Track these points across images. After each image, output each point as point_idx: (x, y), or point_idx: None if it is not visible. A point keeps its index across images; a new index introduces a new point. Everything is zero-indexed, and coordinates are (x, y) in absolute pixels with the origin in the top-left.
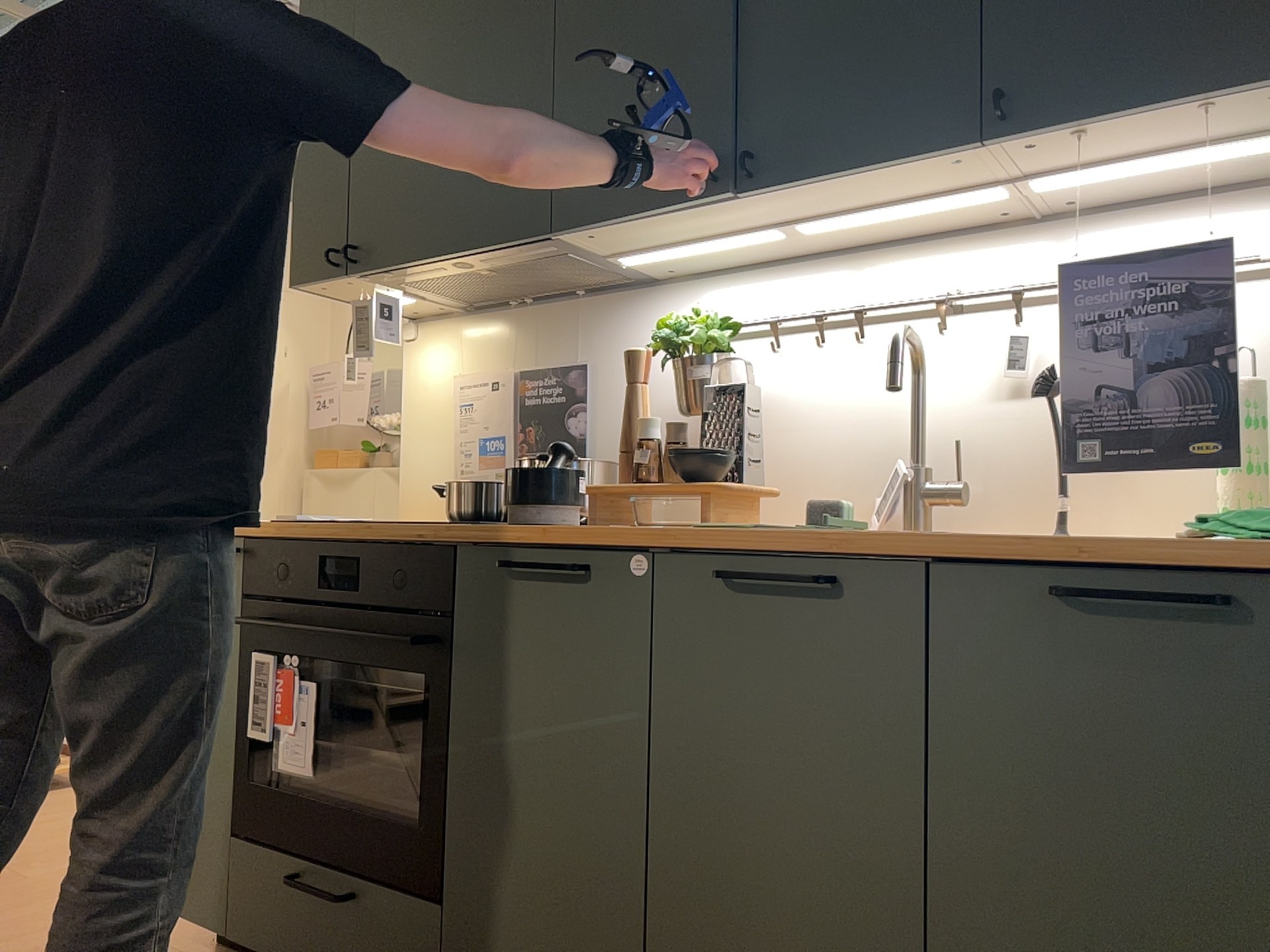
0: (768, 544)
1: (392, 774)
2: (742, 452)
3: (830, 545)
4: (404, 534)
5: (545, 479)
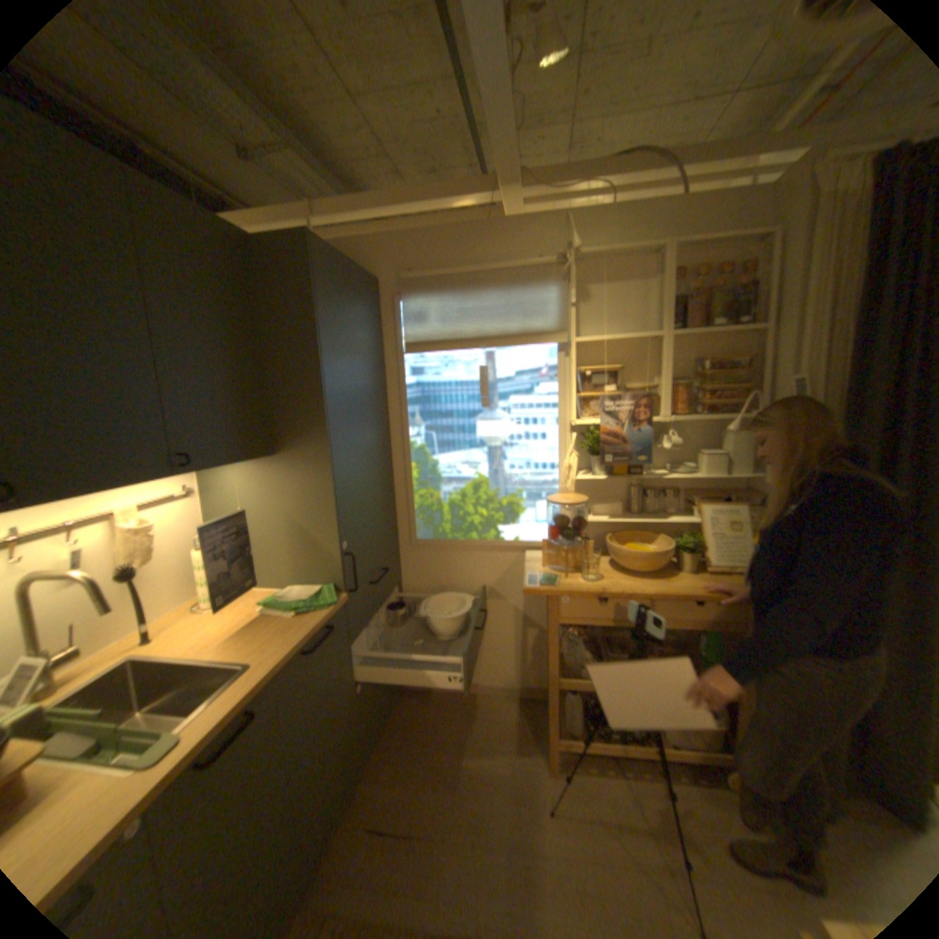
0: (210, 728)
1: None
2: None
3: (245, 700)
4: None
5: None
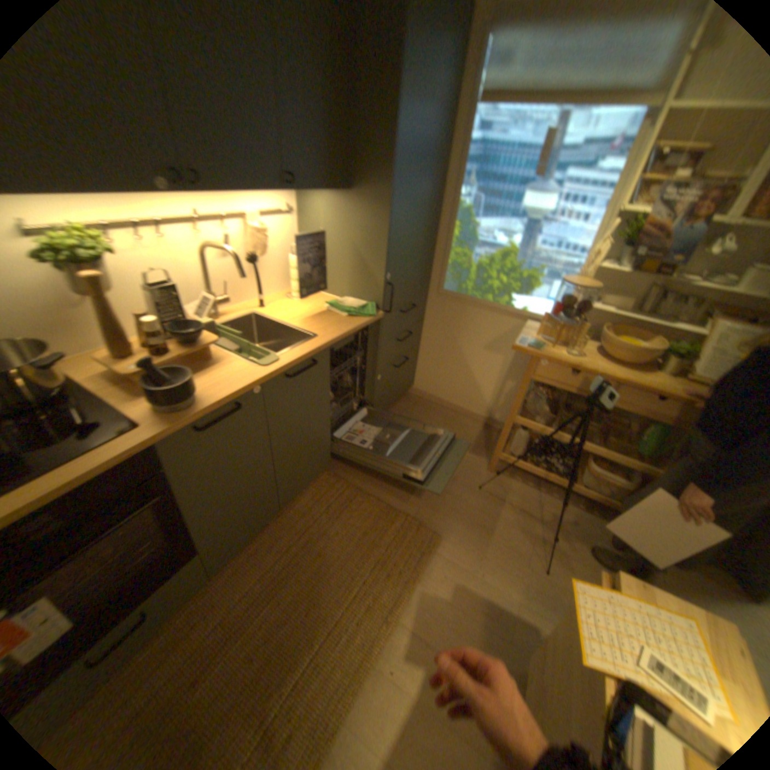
0: (294, 360)
1: (123, 563)
2: (177, 316)
3: (313, 353)
4: (95, 466)
5: (187, 382)
